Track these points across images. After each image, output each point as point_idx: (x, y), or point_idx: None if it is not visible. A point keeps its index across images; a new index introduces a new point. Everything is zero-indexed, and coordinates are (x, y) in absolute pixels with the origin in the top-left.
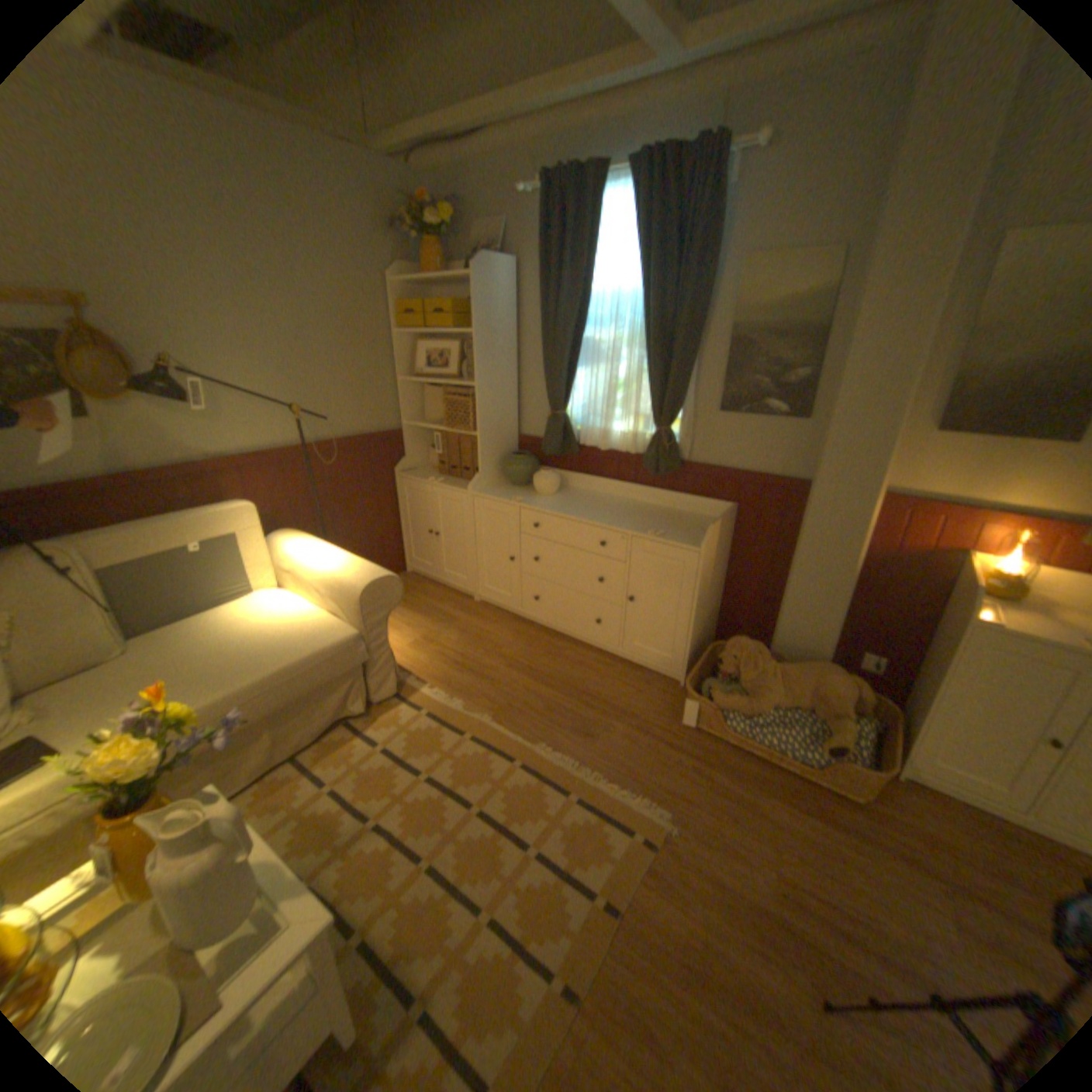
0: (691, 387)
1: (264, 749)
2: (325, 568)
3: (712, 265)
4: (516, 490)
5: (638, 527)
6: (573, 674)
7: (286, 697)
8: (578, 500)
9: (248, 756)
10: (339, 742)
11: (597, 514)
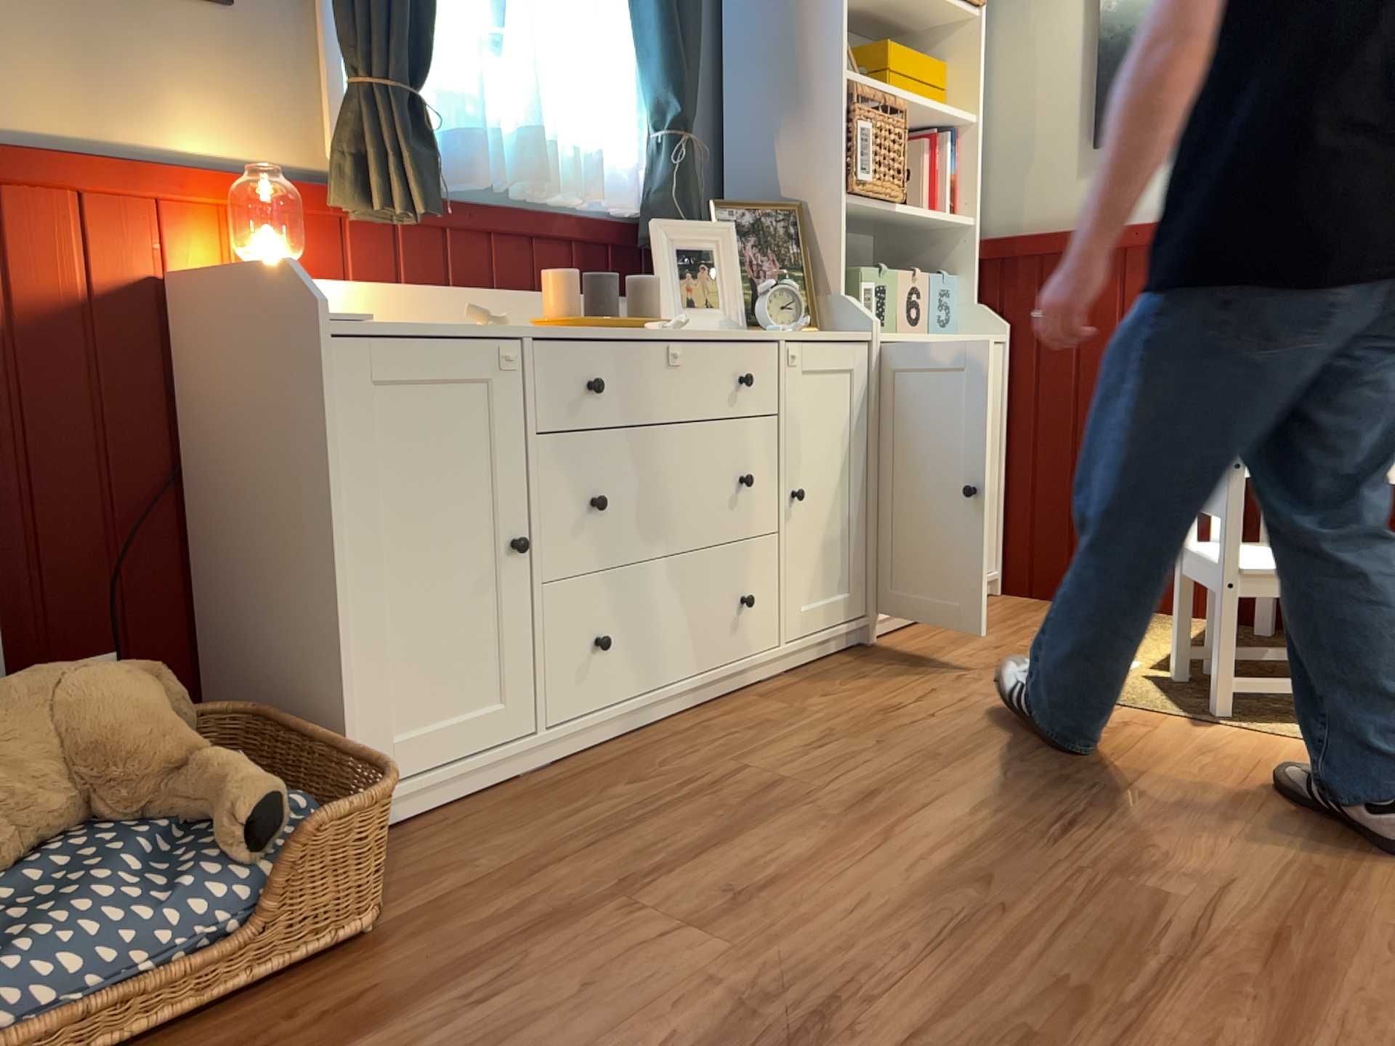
0: None
1: None
2: None
3: None
4: None
5: None
6: None
7: None
8: None
9: None
10: None
11: None
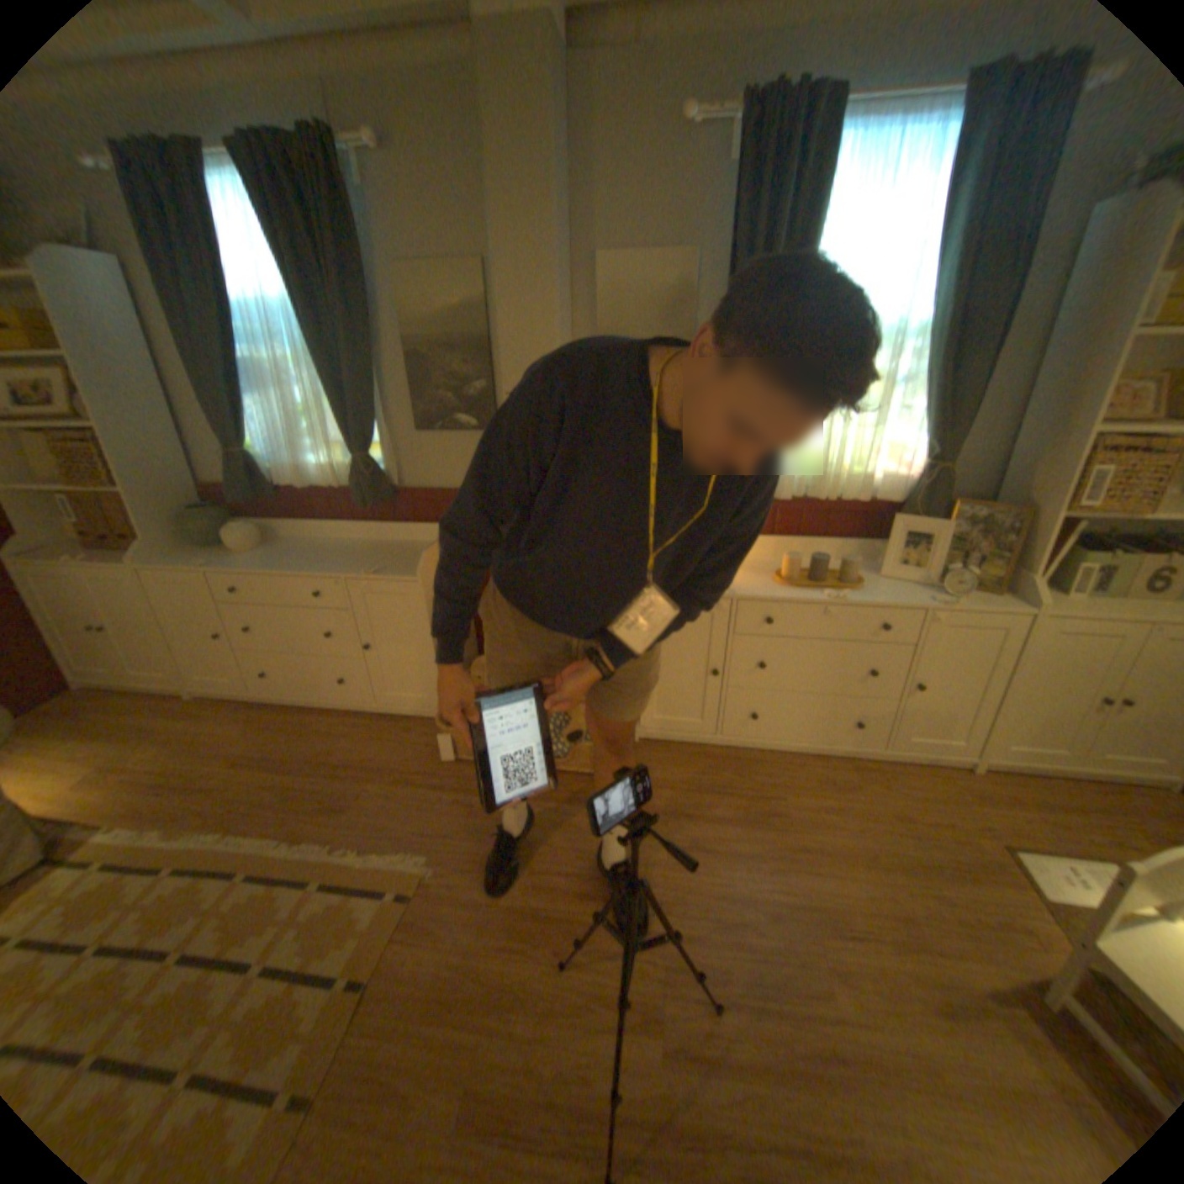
0: (378, 407)
1: None
2: None
3: (356, 274)
4: (202, 552)
5: (353, 568)
6: (320, 749)
7: None
8: (286, 550)
9: None
10: None
11: (306, 563)
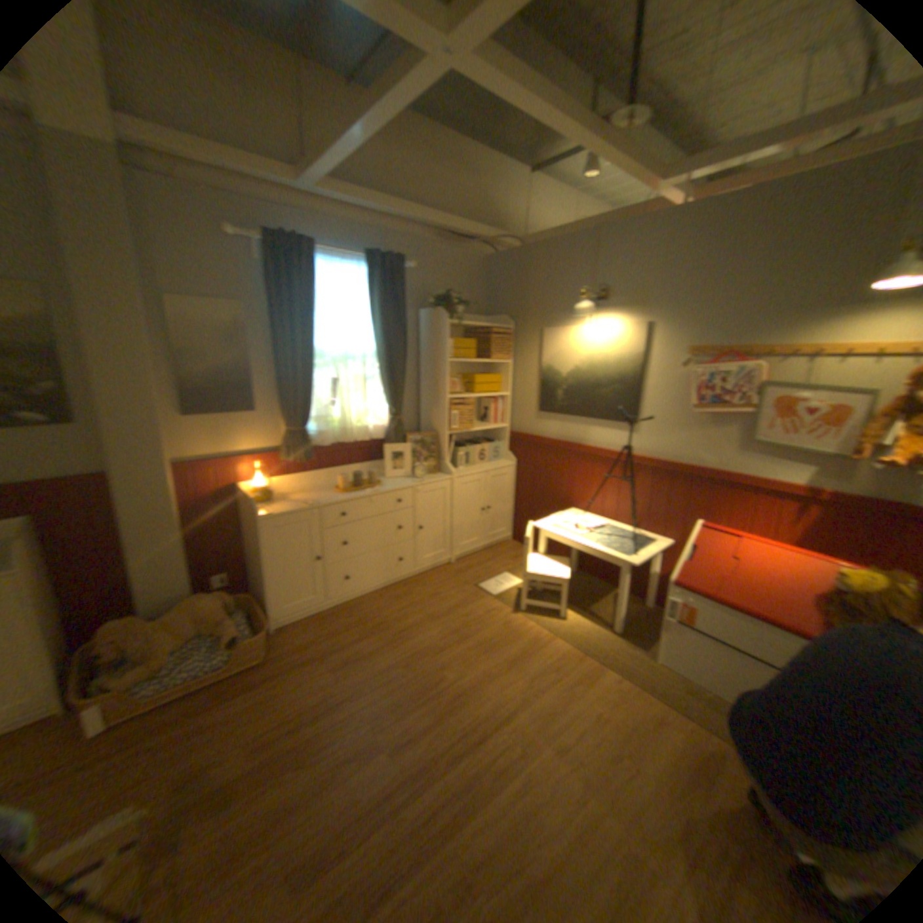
0: None
1: None
2: None
3: None
4: None
5: None
6: None
7: None
8: None
9: None
10: None
11: None
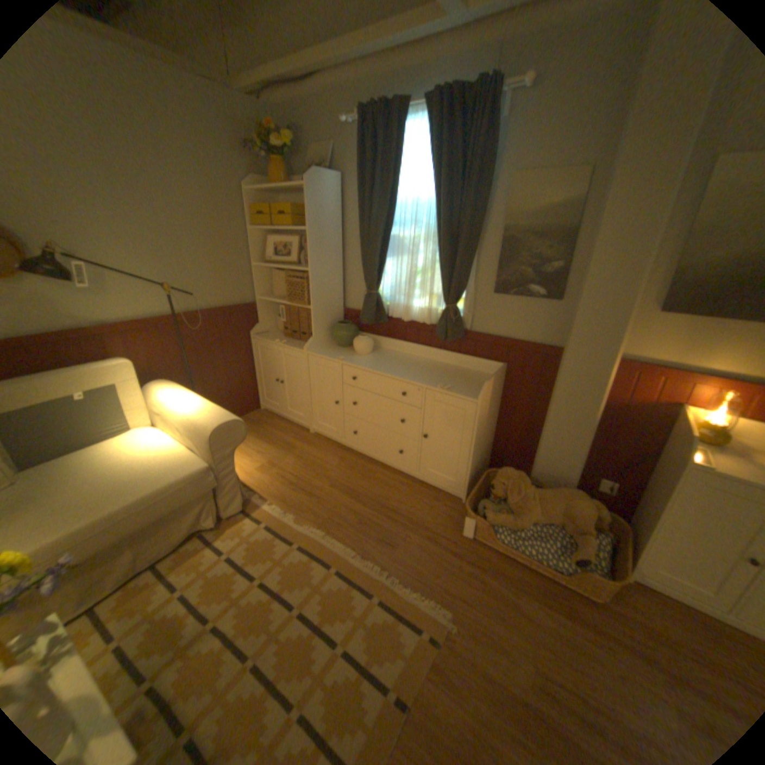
0: (472, 274)
1: (126, 561)
2: (185, 413)
3: (488, 180)
4: (340, 350)
5: (431, 381)
6: (381, 492)
7: (144, 520)
8: (387, 358)
9: (112, 568)
10: (192, 551)
11: (400, 370)
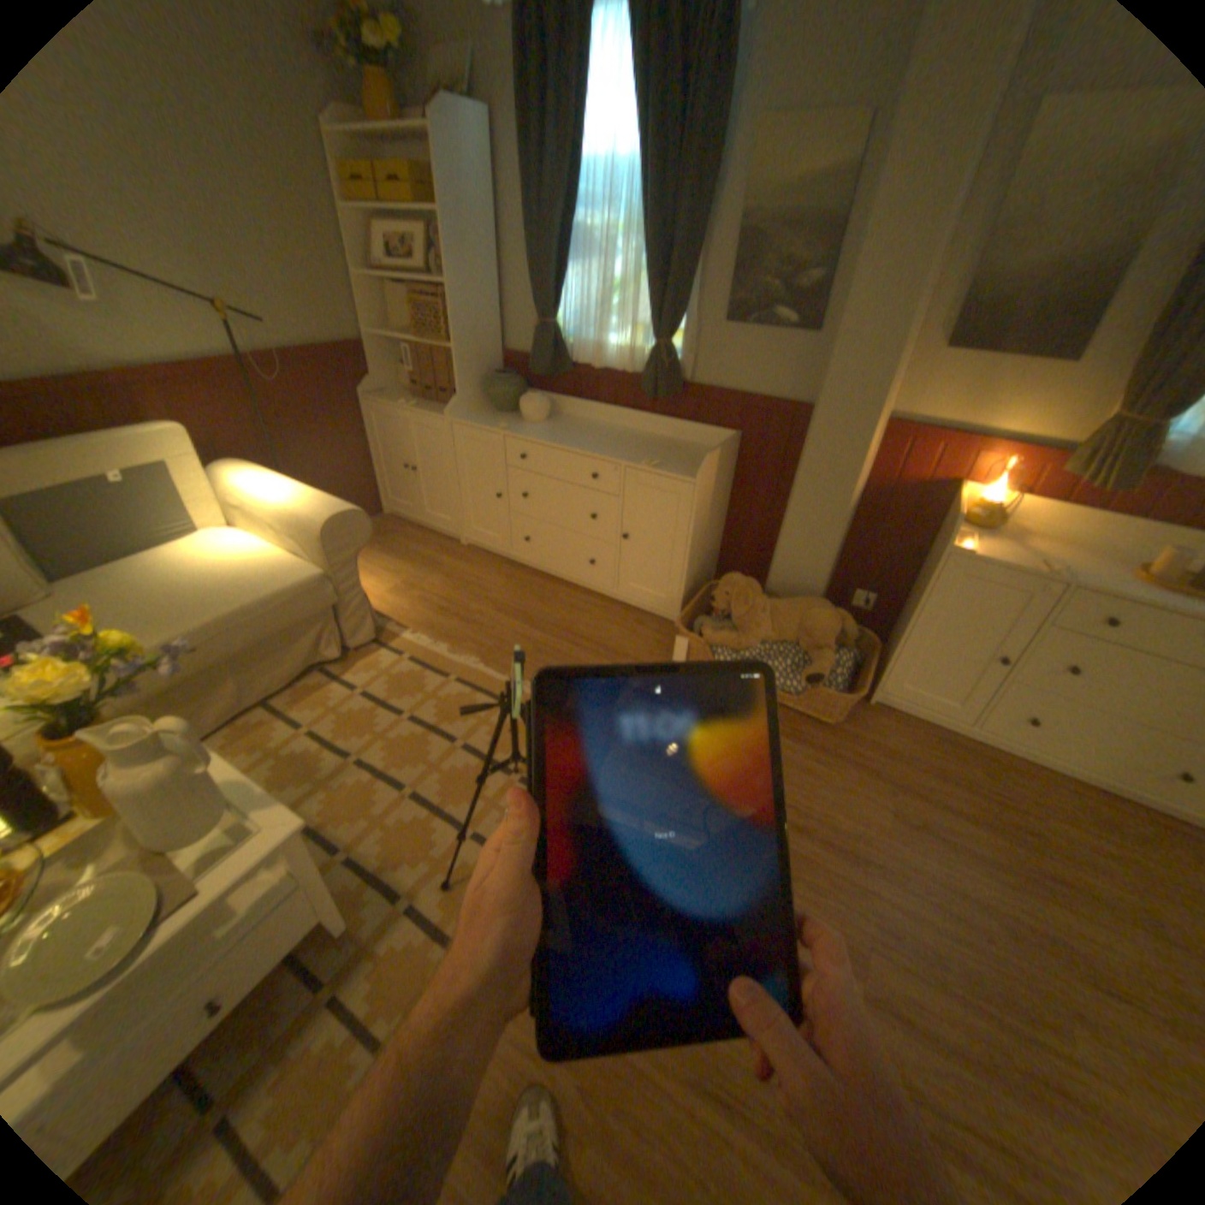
0: (695, 291)
1: (230, 693)
2: (279, 503)
3: (720, 130)
4: (501, 418)
5: (633, 458)
6: (566, 617)
7: (247, 639)
8: (570, 429)
9: (213, 701)
10: (315, 687)
11: (590, 445)
